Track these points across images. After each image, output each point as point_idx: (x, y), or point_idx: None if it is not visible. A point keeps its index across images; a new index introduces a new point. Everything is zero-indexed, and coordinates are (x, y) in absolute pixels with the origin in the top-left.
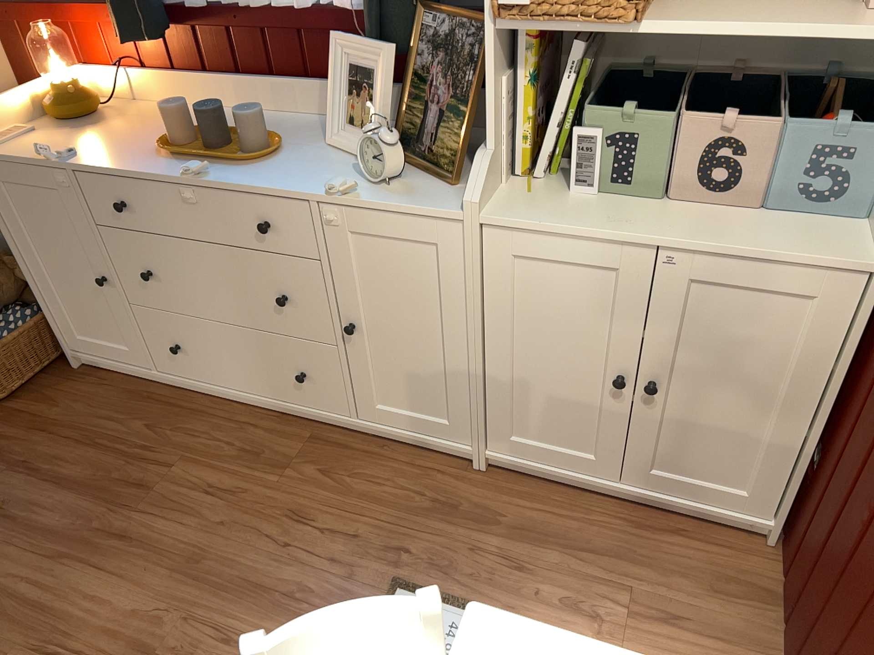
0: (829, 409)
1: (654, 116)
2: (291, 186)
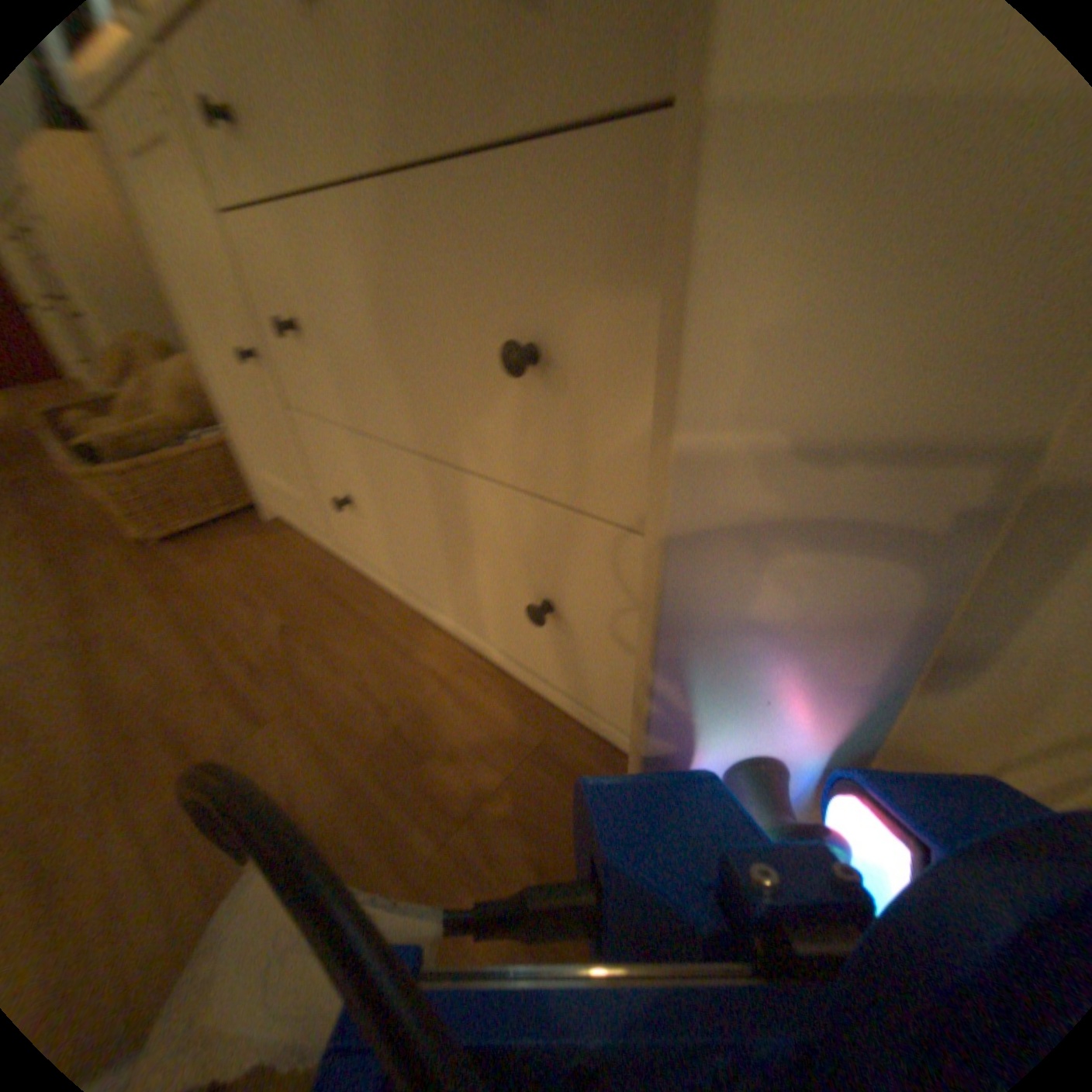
0: None
1: None
2: None
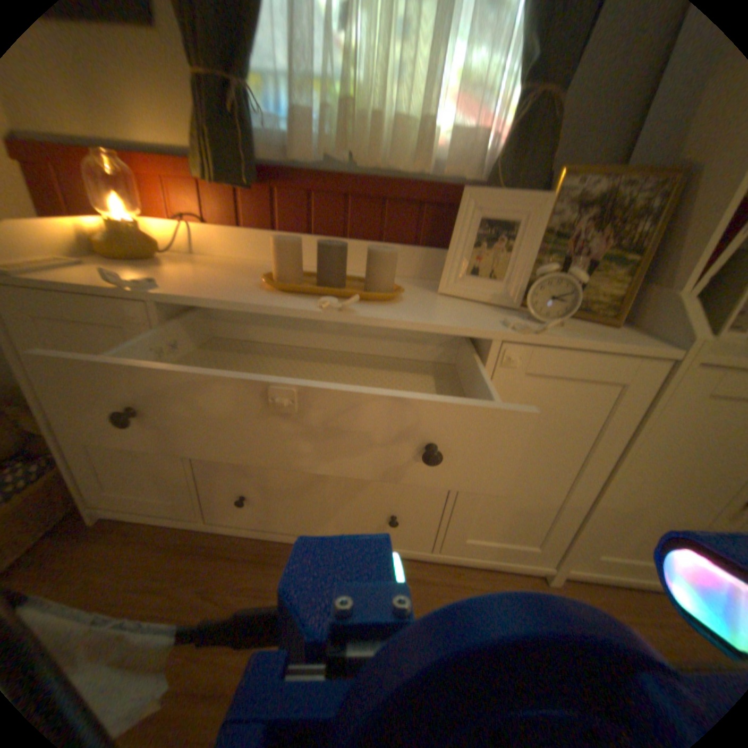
0: None
1: None
2: (455, 321)
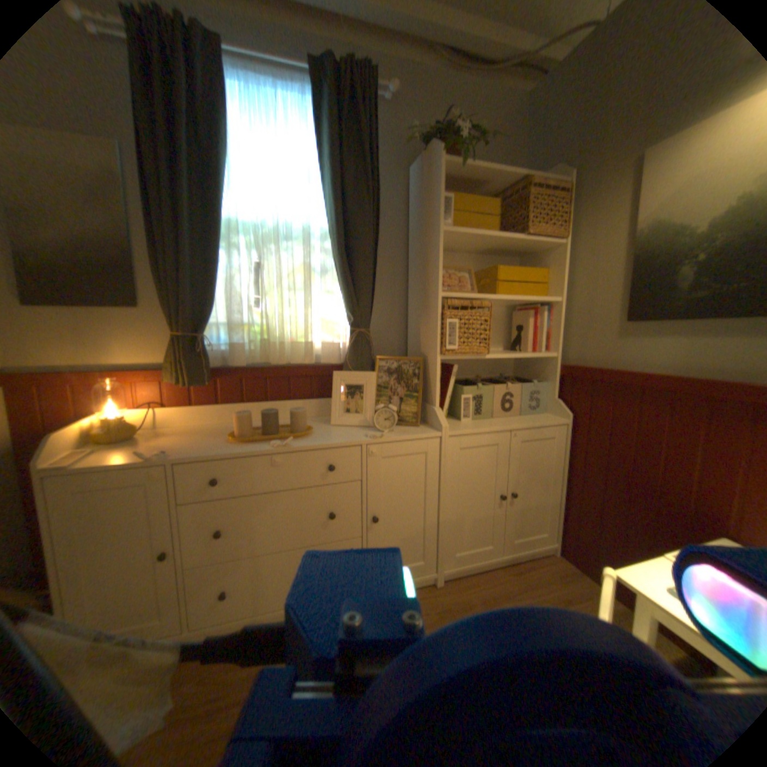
0: (570, 480)
1: (486, 386)
2: (342, 439)
